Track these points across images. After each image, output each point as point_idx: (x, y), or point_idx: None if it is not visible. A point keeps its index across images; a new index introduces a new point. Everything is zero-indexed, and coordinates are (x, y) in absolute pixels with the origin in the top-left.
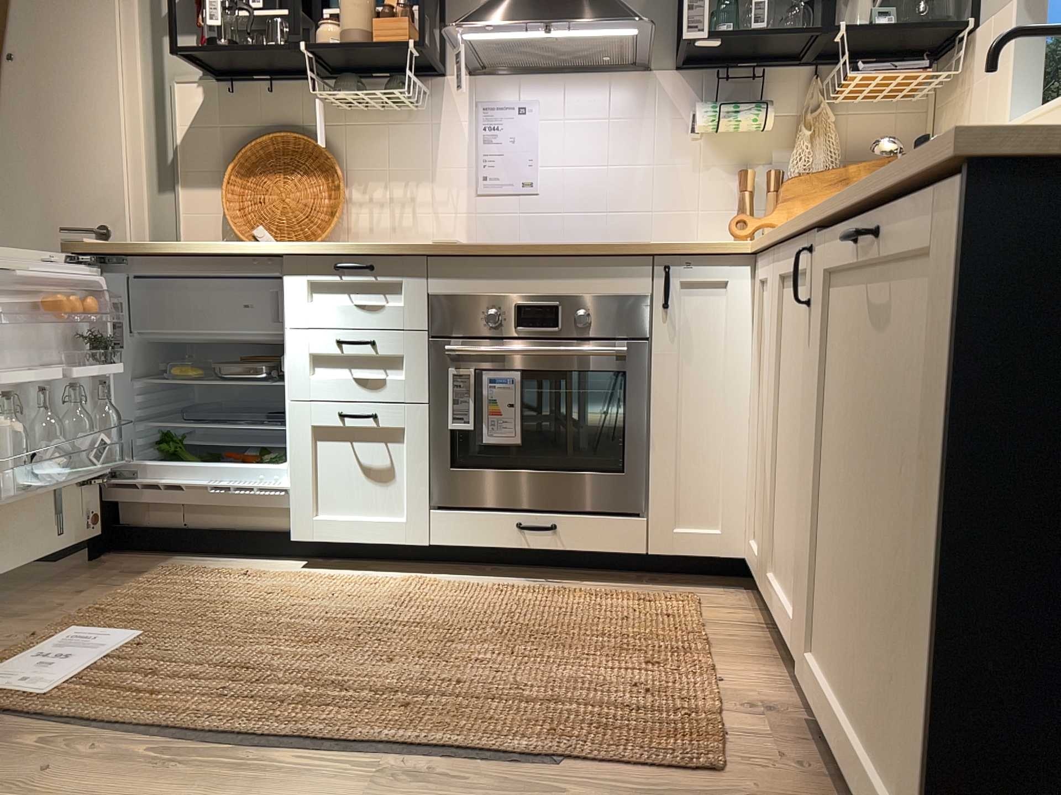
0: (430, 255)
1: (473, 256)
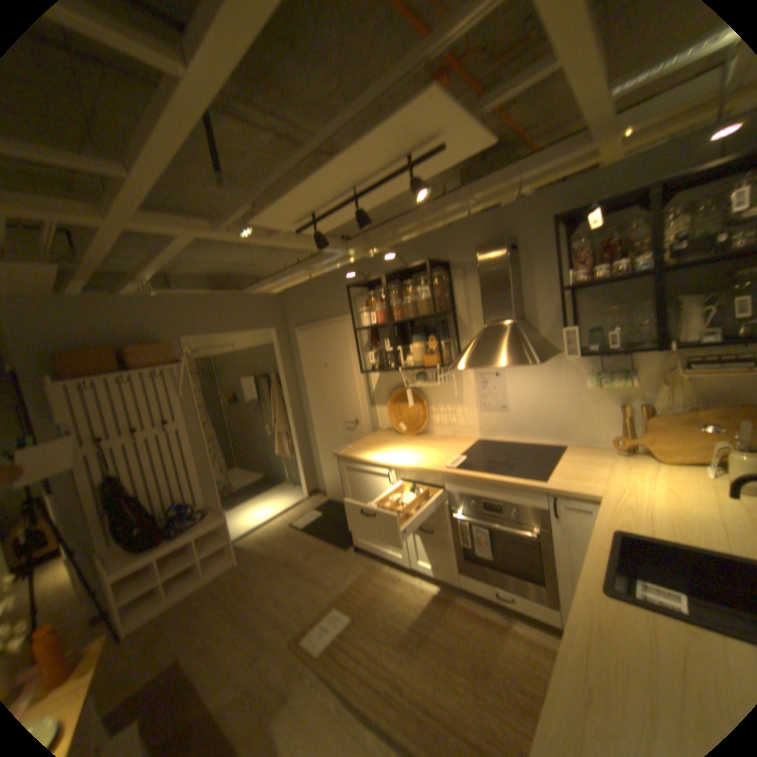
0: (443, 474)
1: (460, 477)
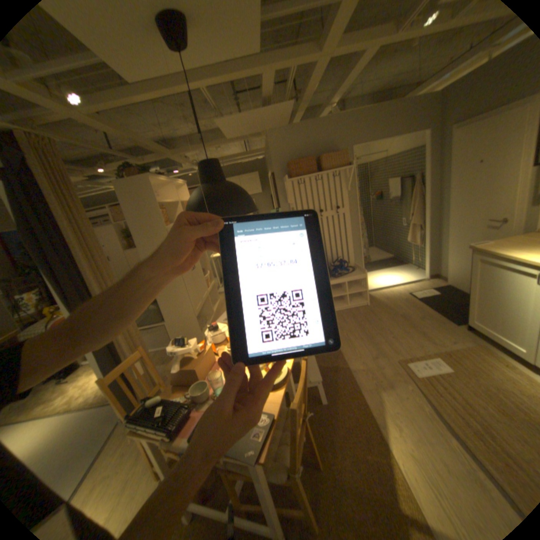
0: None
1: None
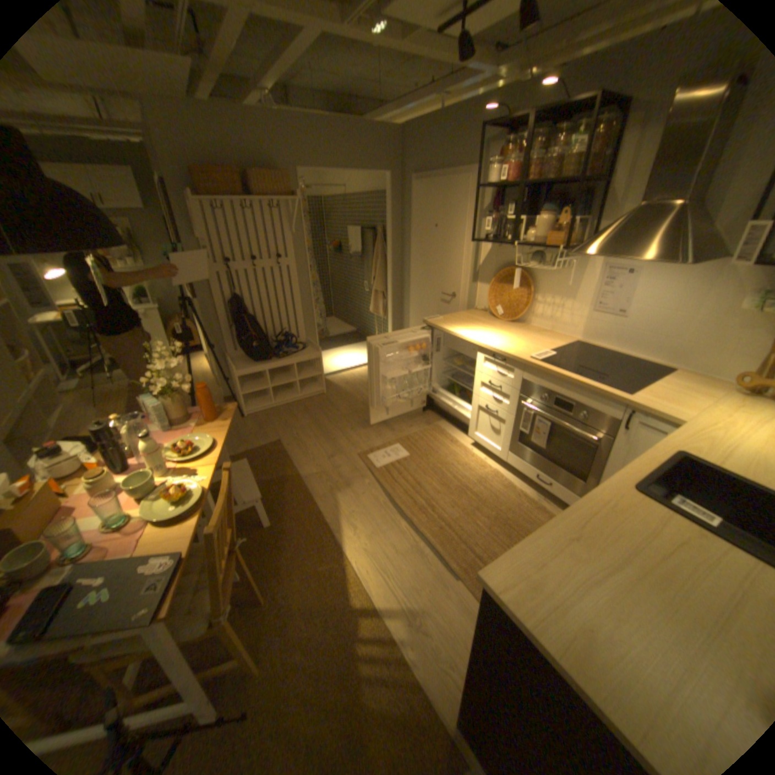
0: (526, 364)
1: (542, 371)
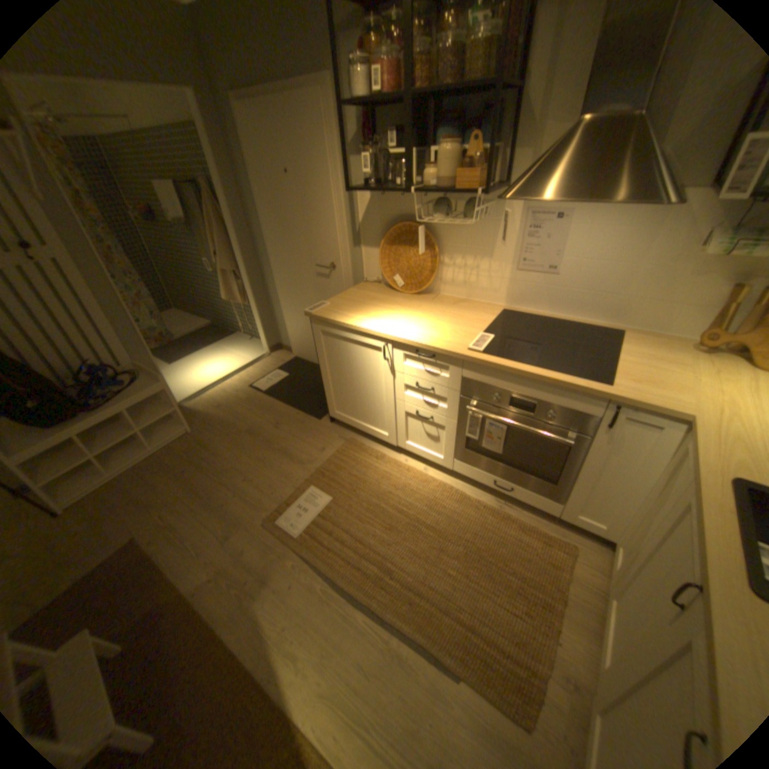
0: (465, 359)
1: (488, 366)
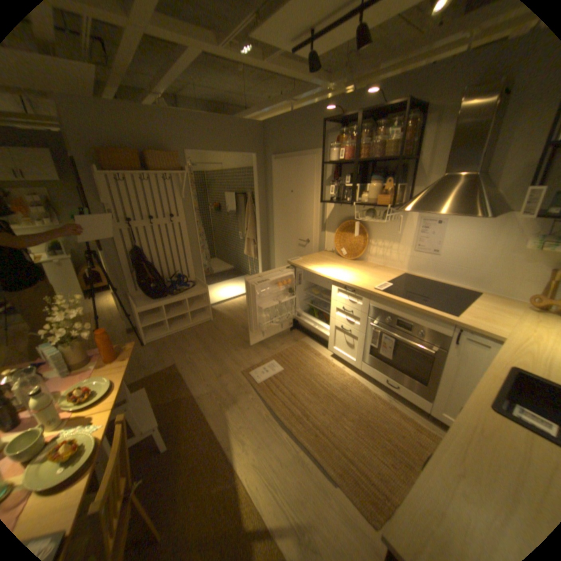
0: (371, 294)
1: (385, 299)
